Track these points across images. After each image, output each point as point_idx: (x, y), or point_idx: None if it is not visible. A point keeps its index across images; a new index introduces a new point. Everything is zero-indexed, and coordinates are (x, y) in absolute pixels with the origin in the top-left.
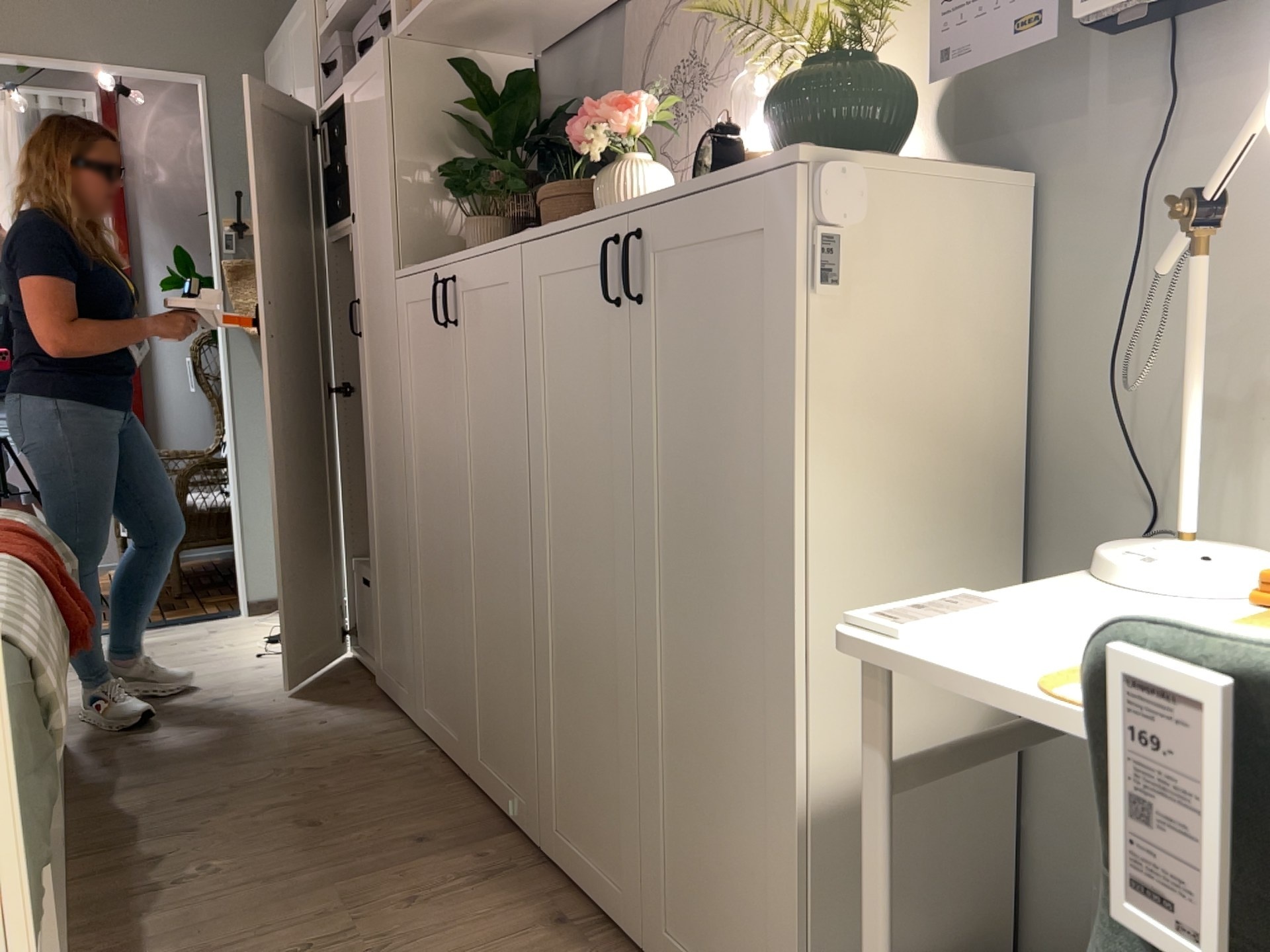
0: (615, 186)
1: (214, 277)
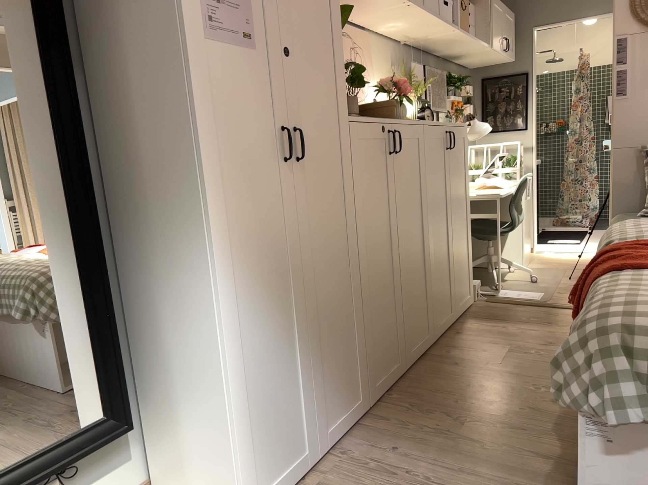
0: (404, 109)
1: None
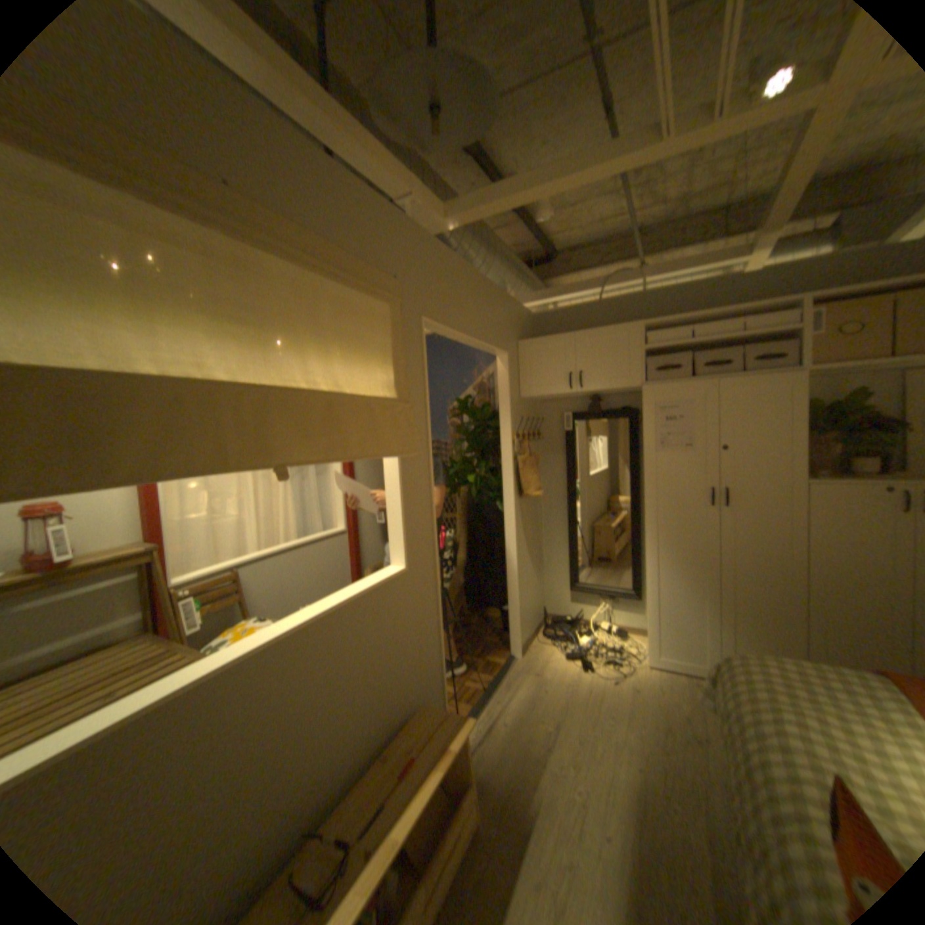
0: None
1: (503, 467)
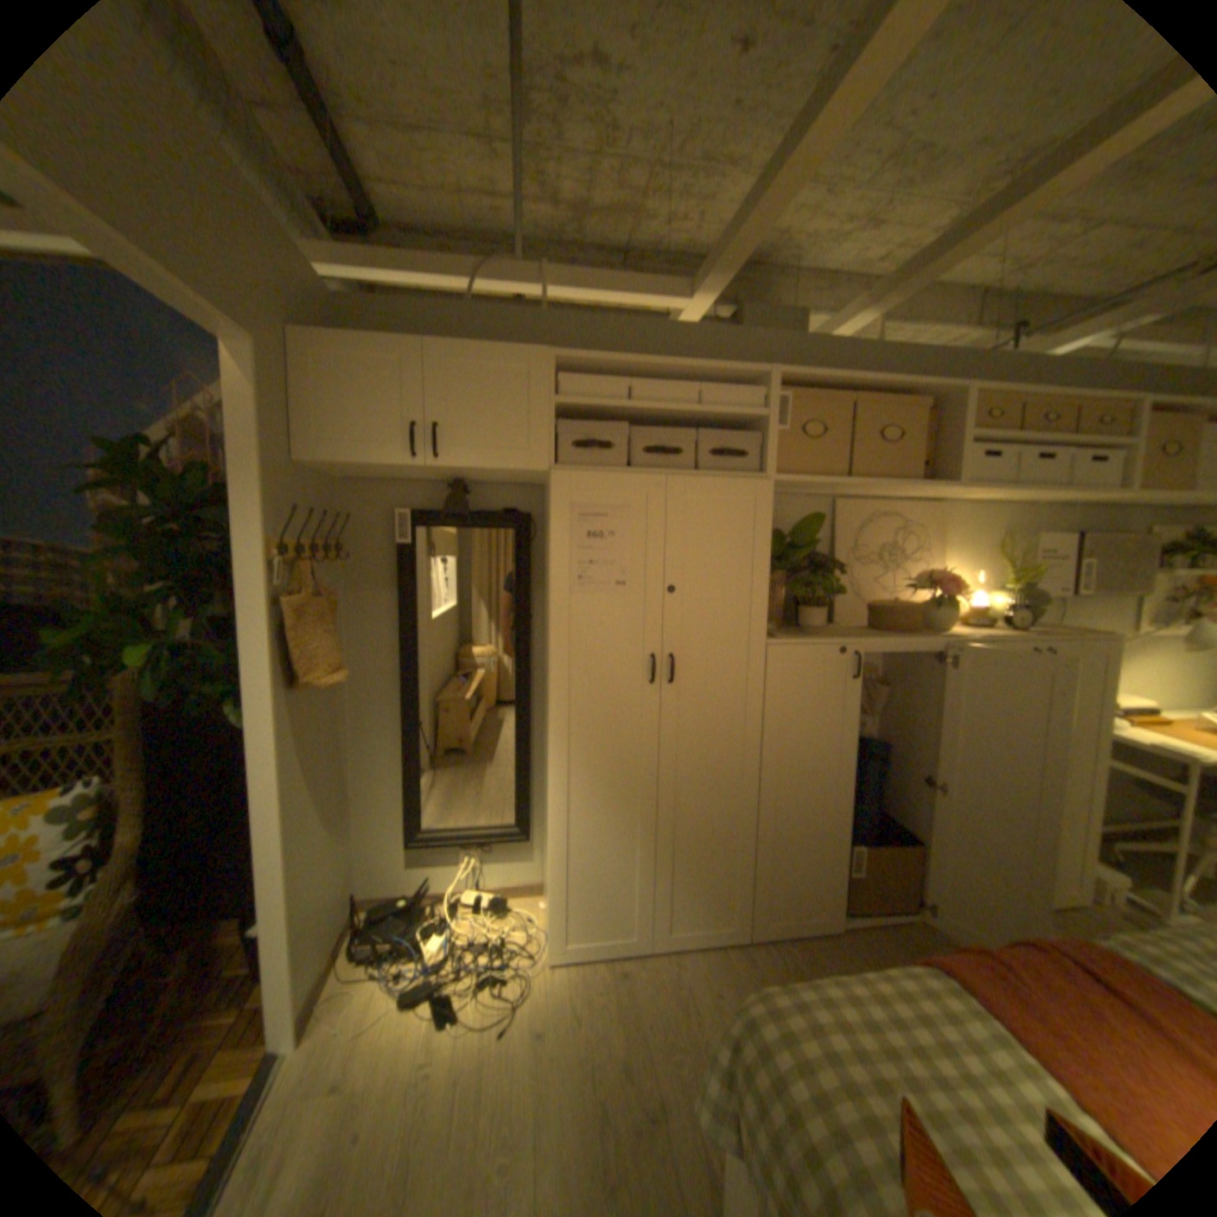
0: (956, 615)
1: (244, 619)
